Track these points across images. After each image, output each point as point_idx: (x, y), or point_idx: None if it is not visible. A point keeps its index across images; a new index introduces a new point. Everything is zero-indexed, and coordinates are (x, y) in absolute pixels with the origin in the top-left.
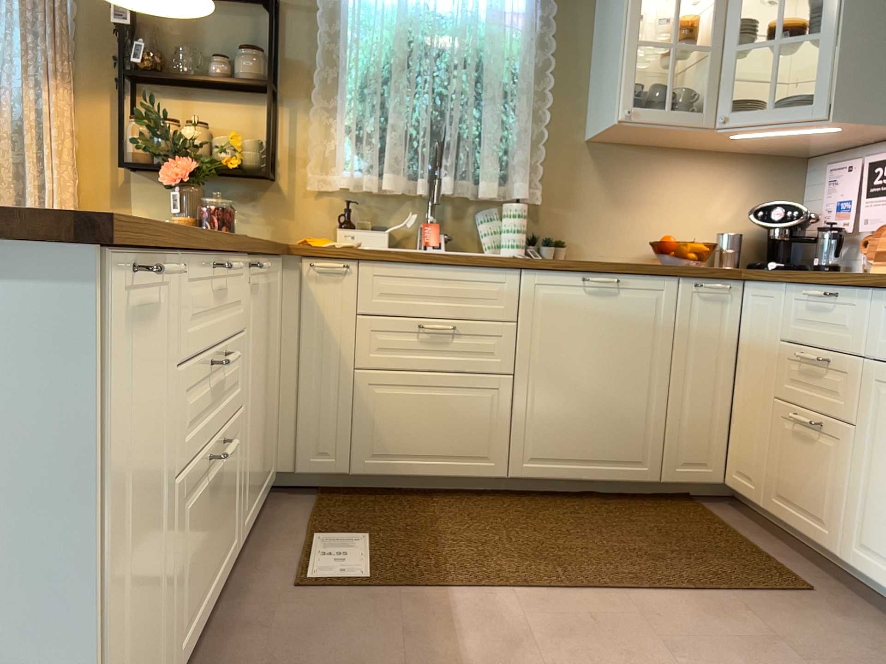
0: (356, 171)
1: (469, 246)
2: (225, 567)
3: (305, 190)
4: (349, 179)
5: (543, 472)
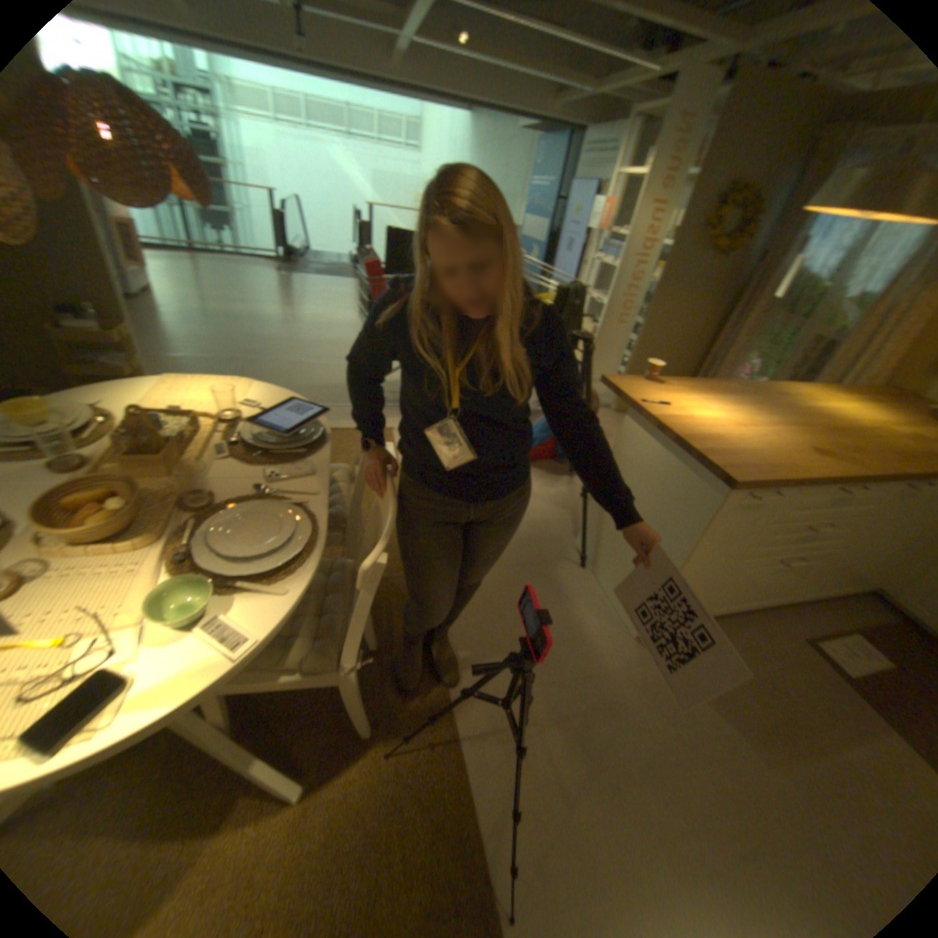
0: None
1: None
2: (777, 604)
3: None
4: None
5: None
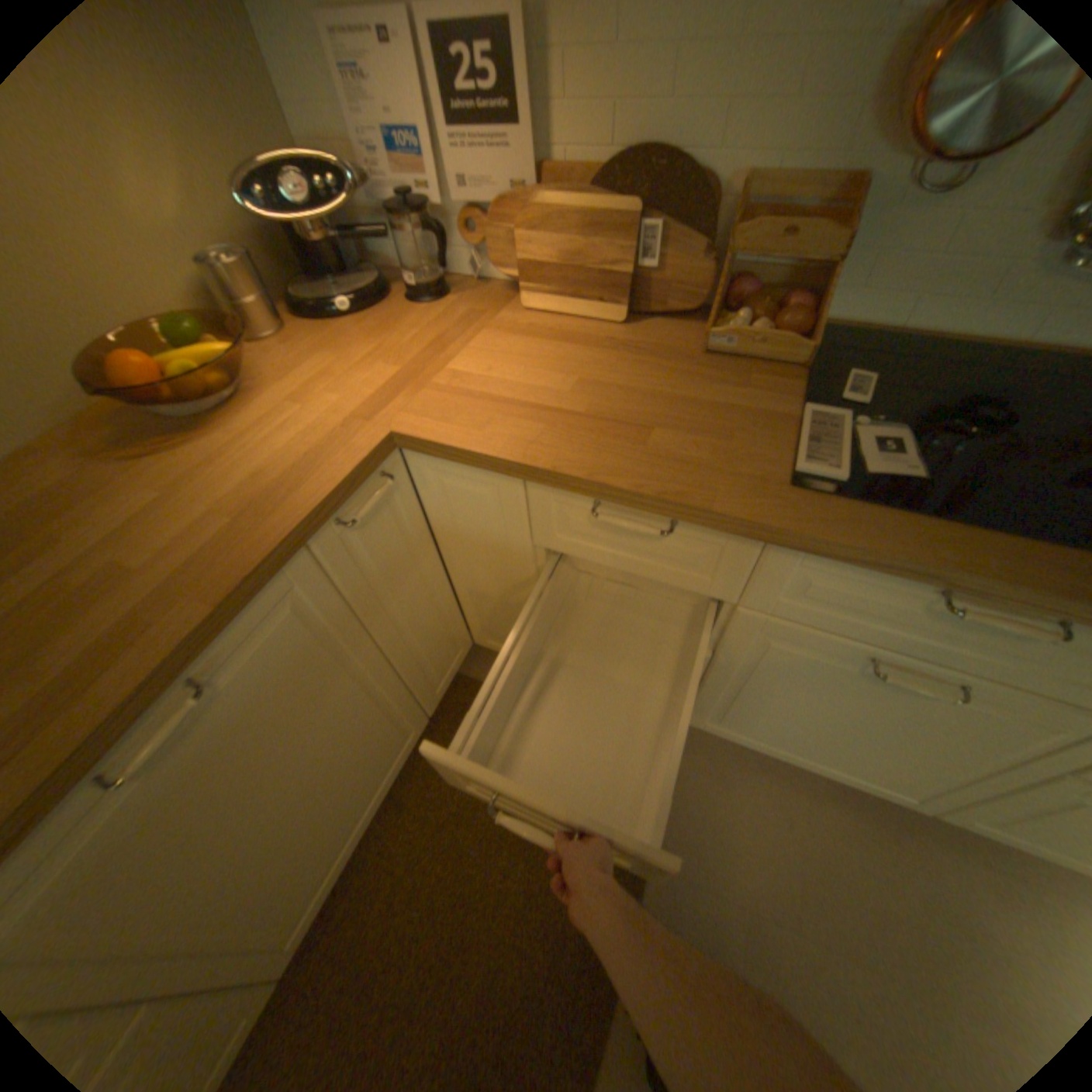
0: None
1: None
2: None
3: None
4: None
5: (315, 909)
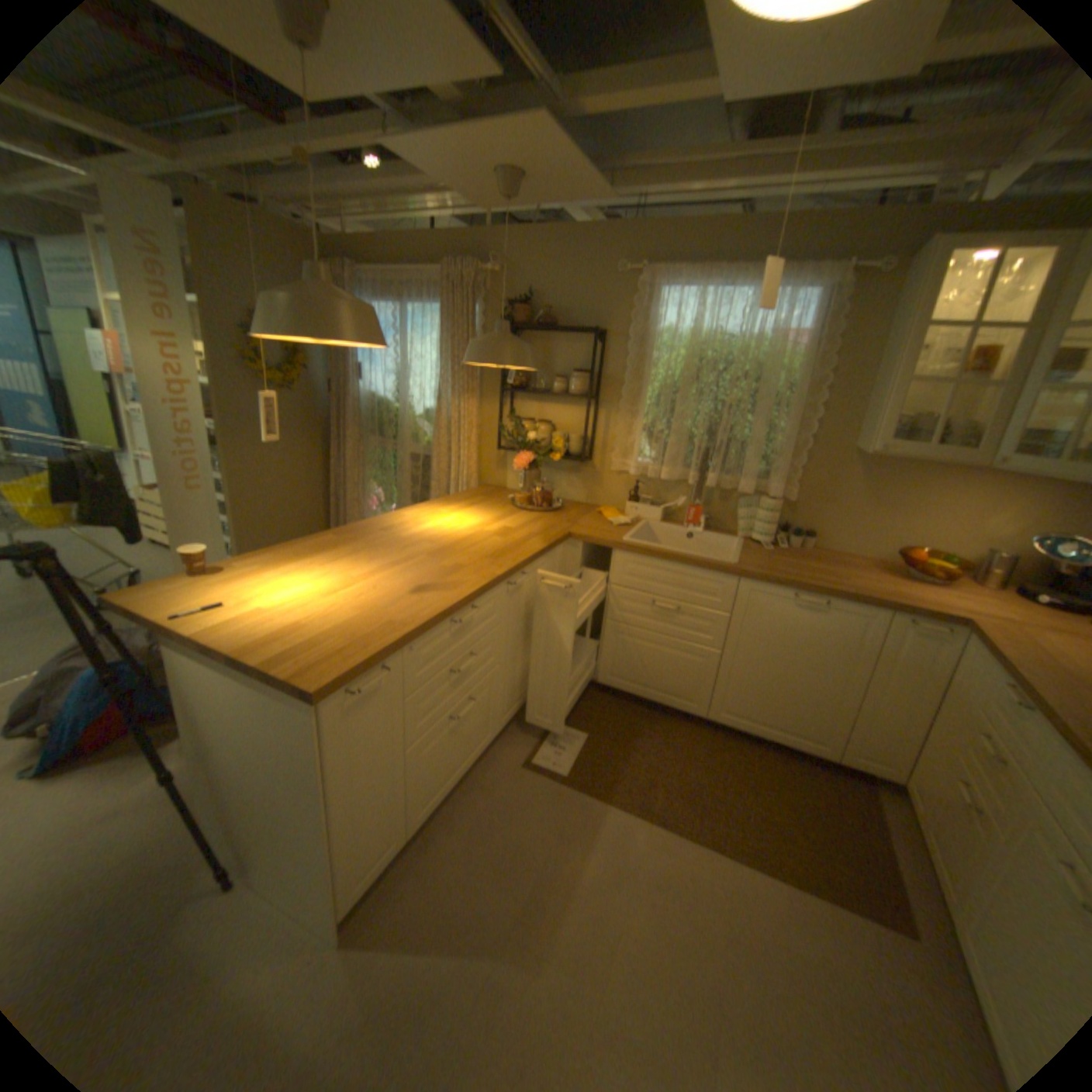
0: (646, 459)
1: (729, 524)
2: (479, 752)
3: (609, 469)
4: (638, 468)
5: (735, 724)
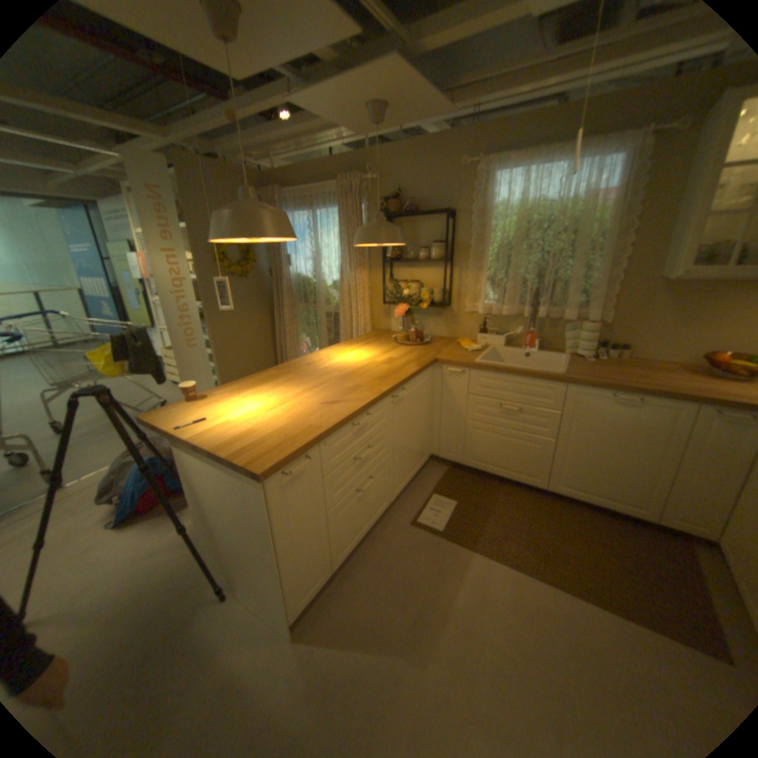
0: (491, 301)
1: (558, 344)
2: (380, 513)
3: (464, 311)
4: (485, 308)
5: (570, 493)
